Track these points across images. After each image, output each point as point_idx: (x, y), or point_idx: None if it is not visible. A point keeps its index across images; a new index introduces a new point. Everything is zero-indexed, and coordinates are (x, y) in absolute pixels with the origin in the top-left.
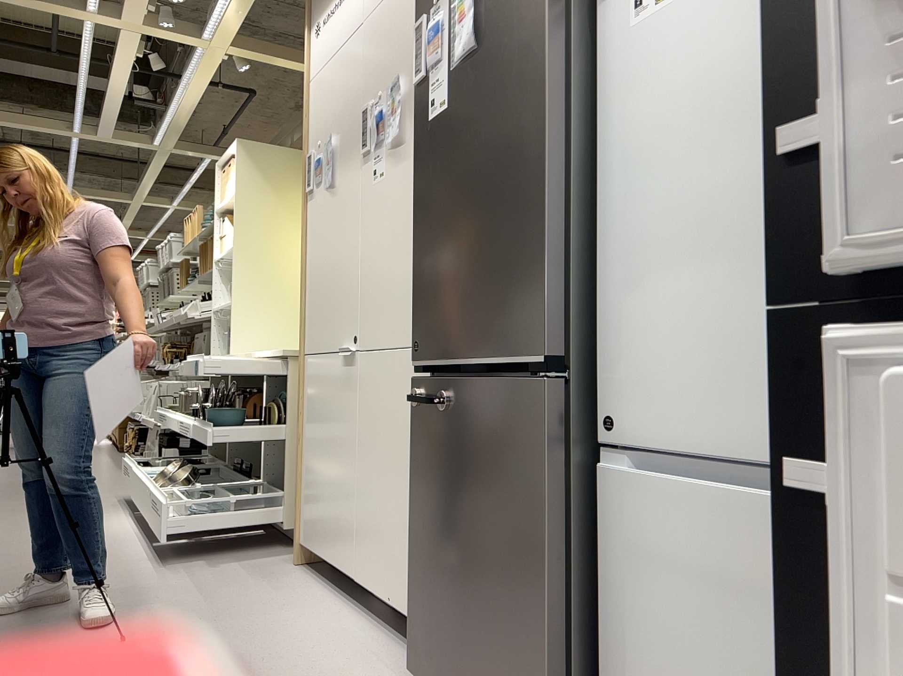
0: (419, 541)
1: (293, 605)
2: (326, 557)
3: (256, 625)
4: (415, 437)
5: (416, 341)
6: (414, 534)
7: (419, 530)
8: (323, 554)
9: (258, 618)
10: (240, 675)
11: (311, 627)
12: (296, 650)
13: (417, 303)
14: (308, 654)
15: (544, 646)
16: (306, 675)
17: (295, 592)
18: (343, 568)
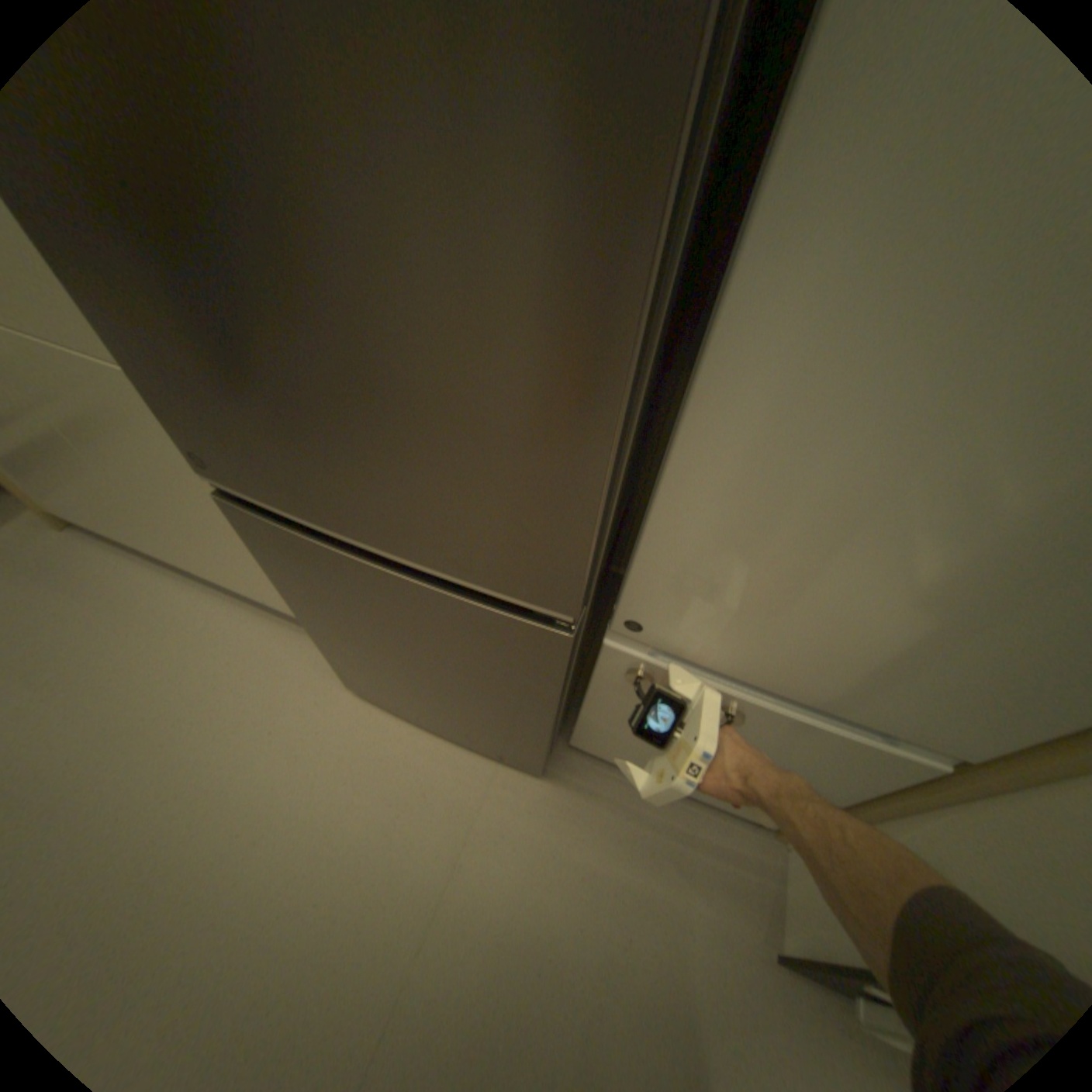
0: (325, 634)
1: (124, 614)
2: (117, 538)
3: (107, 677)
4: (265, 557)
5: (189, 444)
6: (312, 626)
7: (320, 628)
8: (109, 534)
9: (98, 661)
10: (161, 771)
11: (179, 644)
12: (194, 693)
13: (143, 377)
14: (213, 692)
15: (536, 735)
16: (237, 728)
17: (106, 587)
18: (158, 555)
